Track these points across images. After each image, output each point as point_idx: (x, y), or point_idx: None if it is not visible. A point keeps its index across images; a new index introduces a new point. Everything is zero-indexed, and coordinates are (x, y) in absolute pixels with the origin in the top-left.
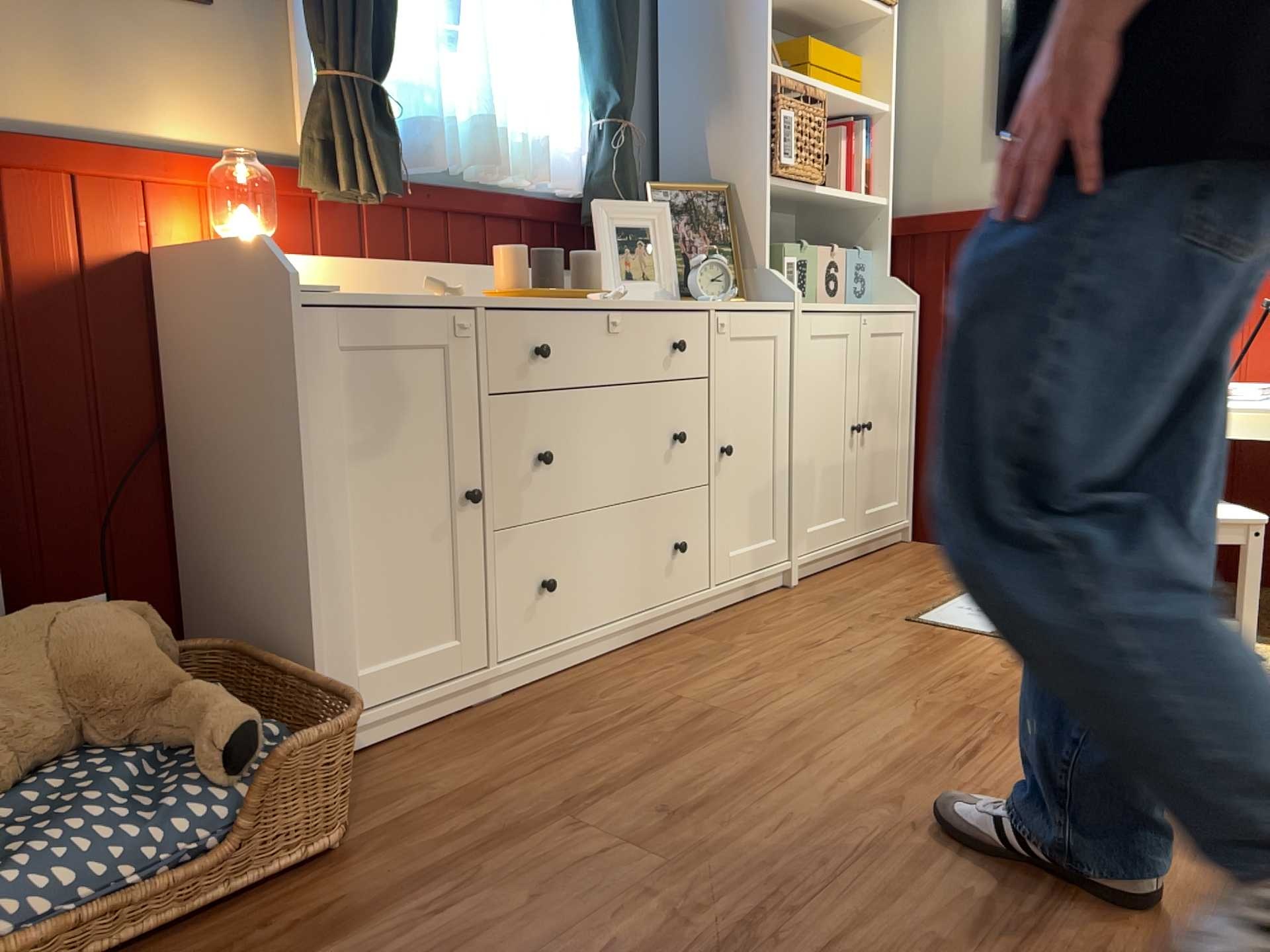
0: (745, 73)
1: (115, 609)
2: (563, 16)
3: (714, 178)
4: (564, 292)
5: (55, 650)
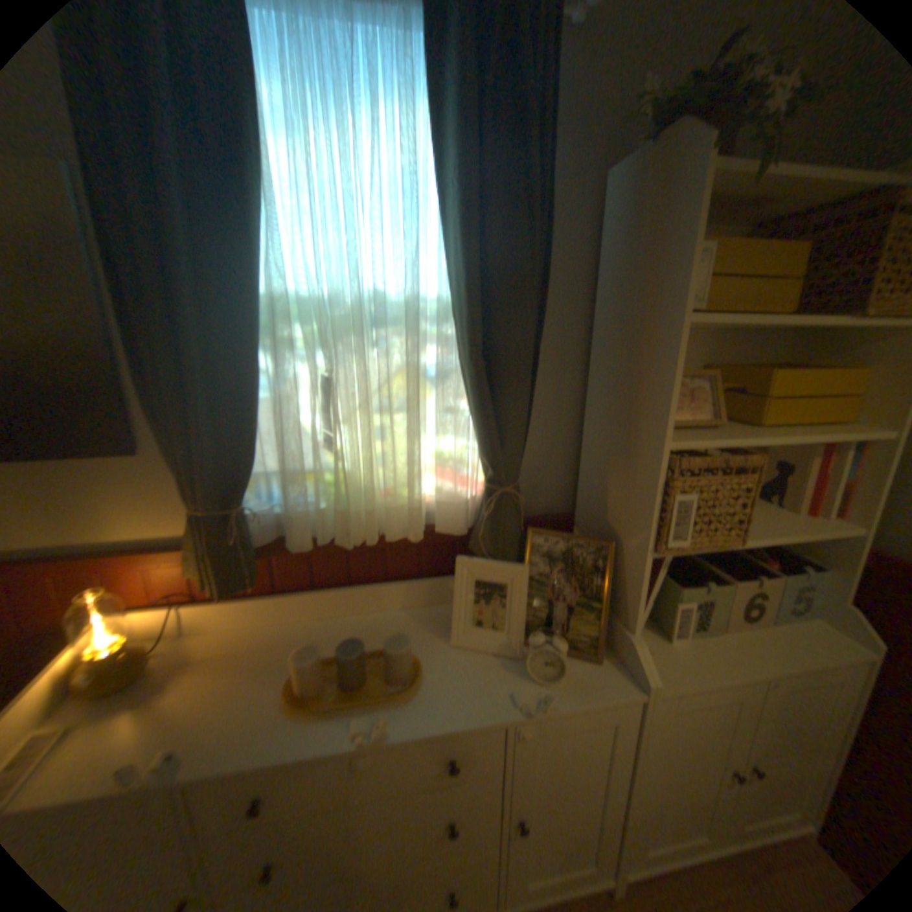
0: (645, 444)
1: None
2: (456, 394)
3: (610, 523)
4: (335, 712)
5: None
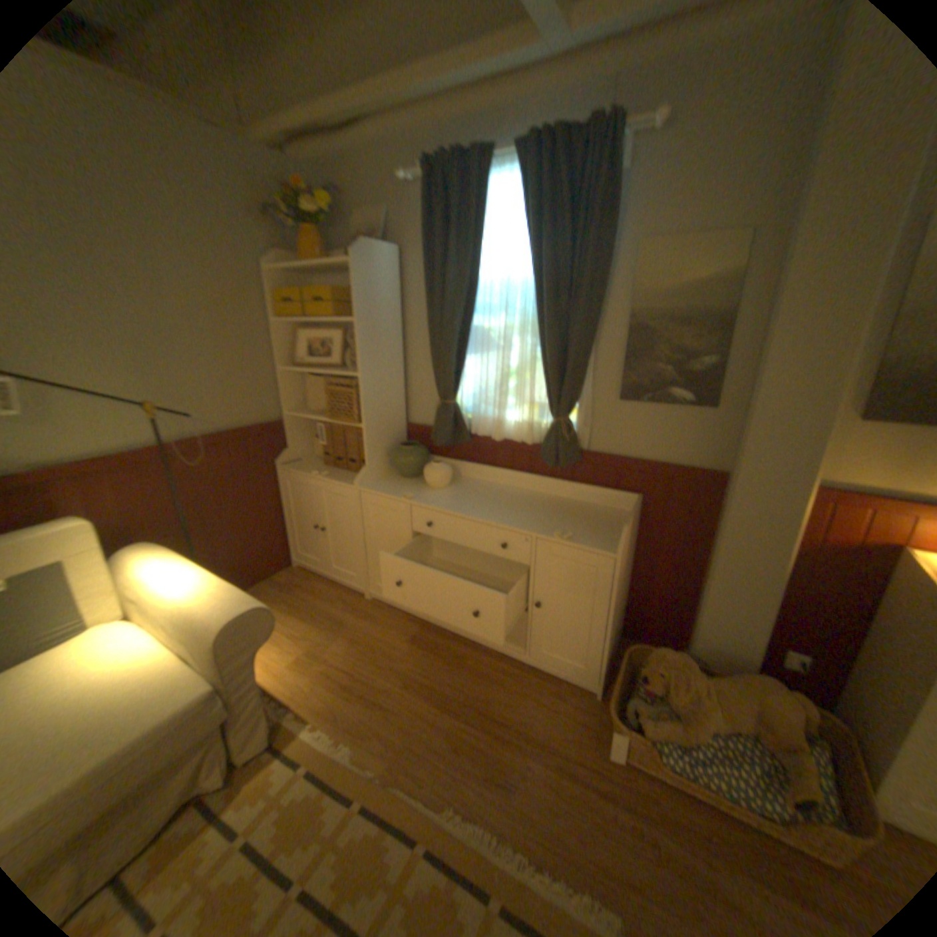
0: None
1: (795, 702)
2: None
3: None
4: None
5: (762, 707)
